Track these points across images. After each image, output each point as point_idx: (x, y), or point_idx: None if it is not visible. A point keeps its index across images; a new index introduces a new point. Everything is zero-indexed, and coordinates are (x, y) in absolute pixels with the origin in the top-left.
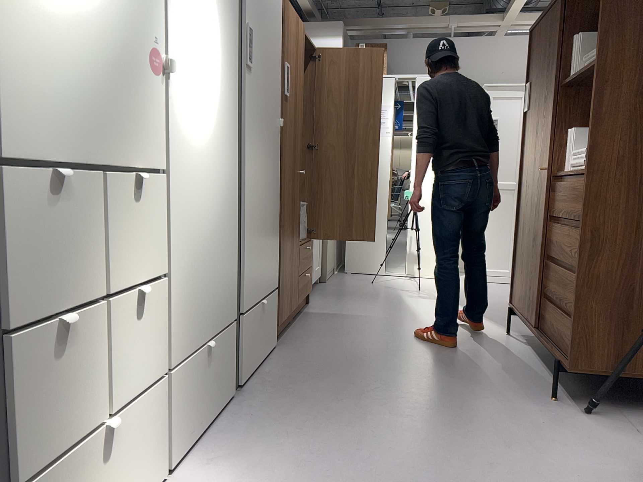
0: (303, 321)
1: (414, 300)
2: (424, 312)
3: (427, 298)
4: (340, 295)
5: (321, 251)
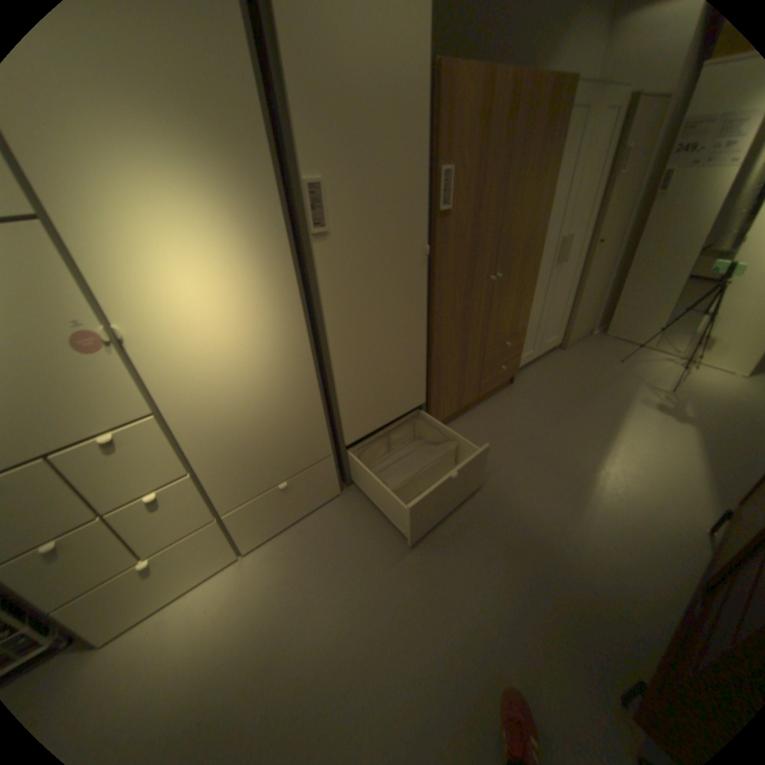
0: (485, 409)
1: (643, 411)
2: (631, 438)
3: (667, 411)
4: (561, 377)
5: (566, 320)
